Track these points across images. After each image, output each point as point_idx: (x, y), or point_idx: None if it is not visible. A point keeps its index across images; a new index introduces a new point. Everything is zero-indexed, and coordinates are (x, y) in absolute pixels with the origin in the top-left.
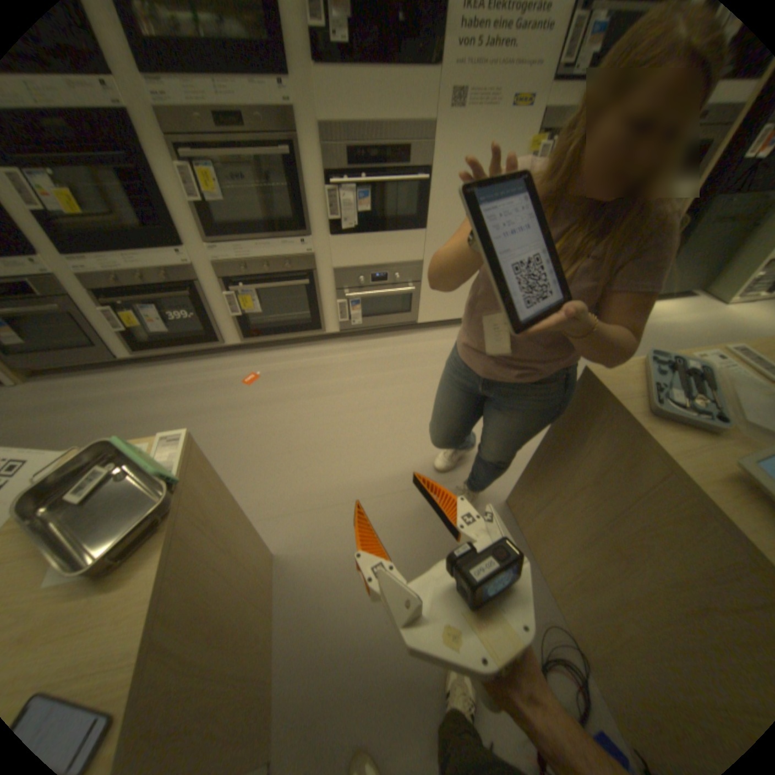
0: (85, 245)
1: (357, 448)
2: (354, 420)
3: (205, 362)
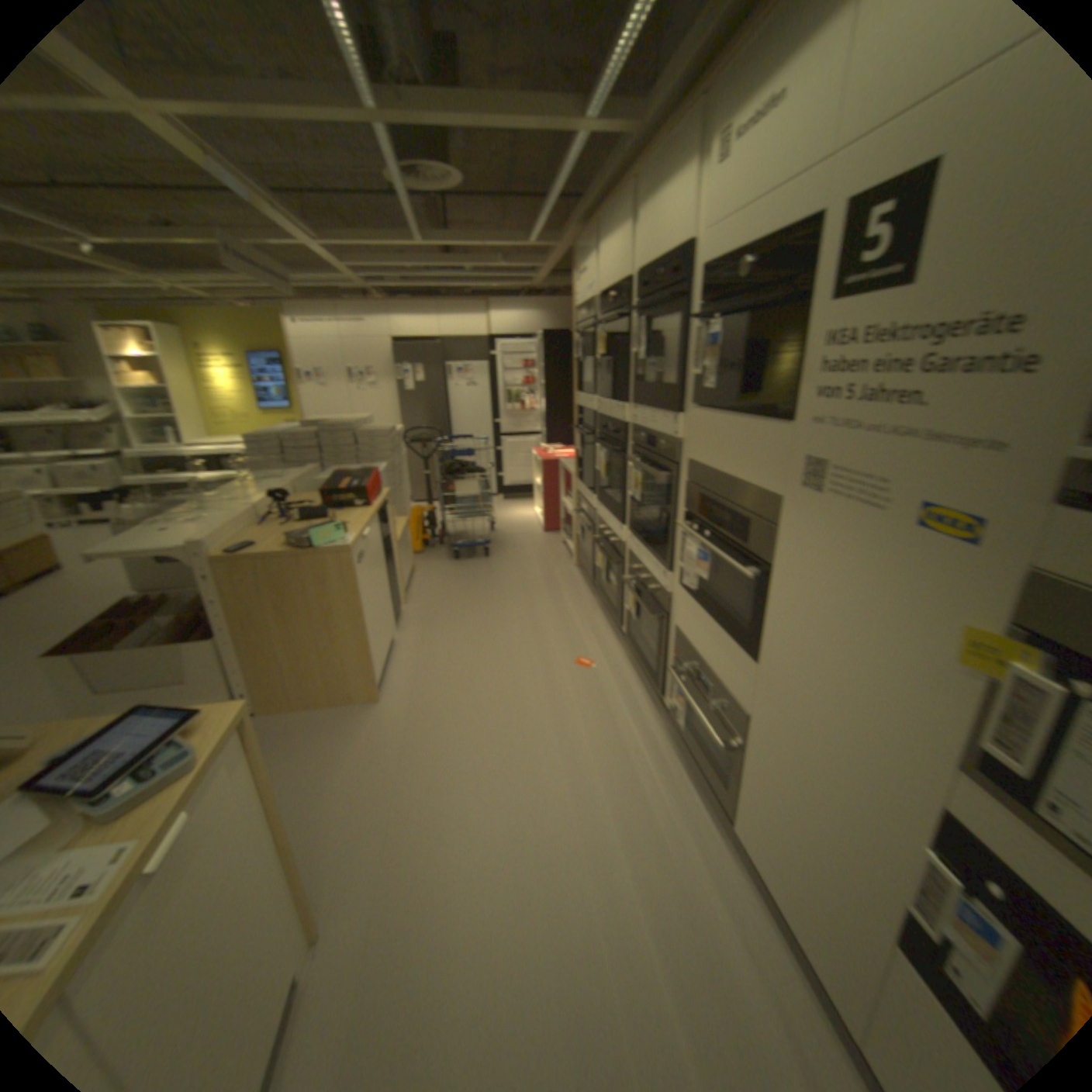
0: (602, 499)
1: (466, 756)
2: (510, 753)
3: (608, 632)
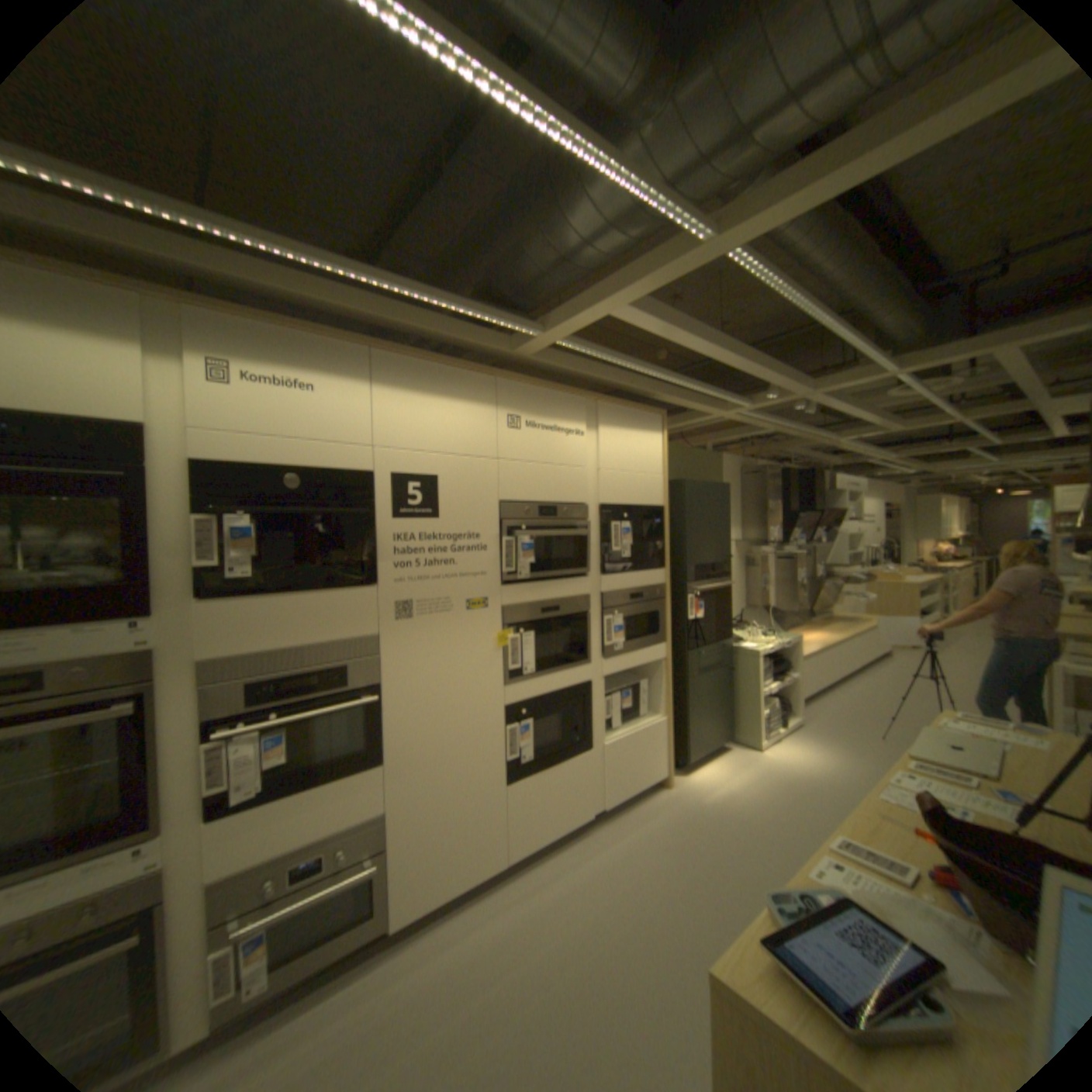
0: None
1: None
2: None
3: None
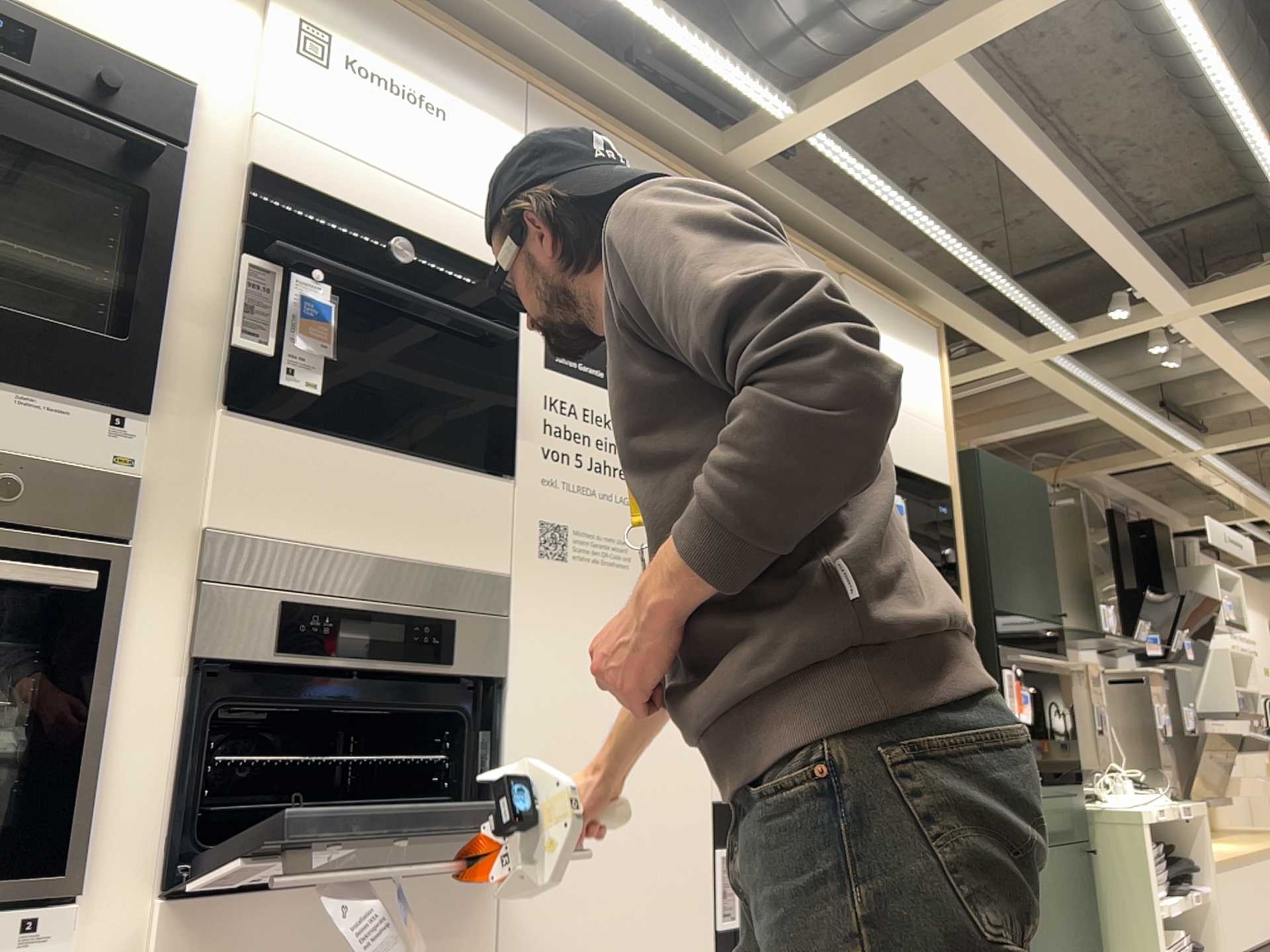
0: None
1: None
2: None
3: None
